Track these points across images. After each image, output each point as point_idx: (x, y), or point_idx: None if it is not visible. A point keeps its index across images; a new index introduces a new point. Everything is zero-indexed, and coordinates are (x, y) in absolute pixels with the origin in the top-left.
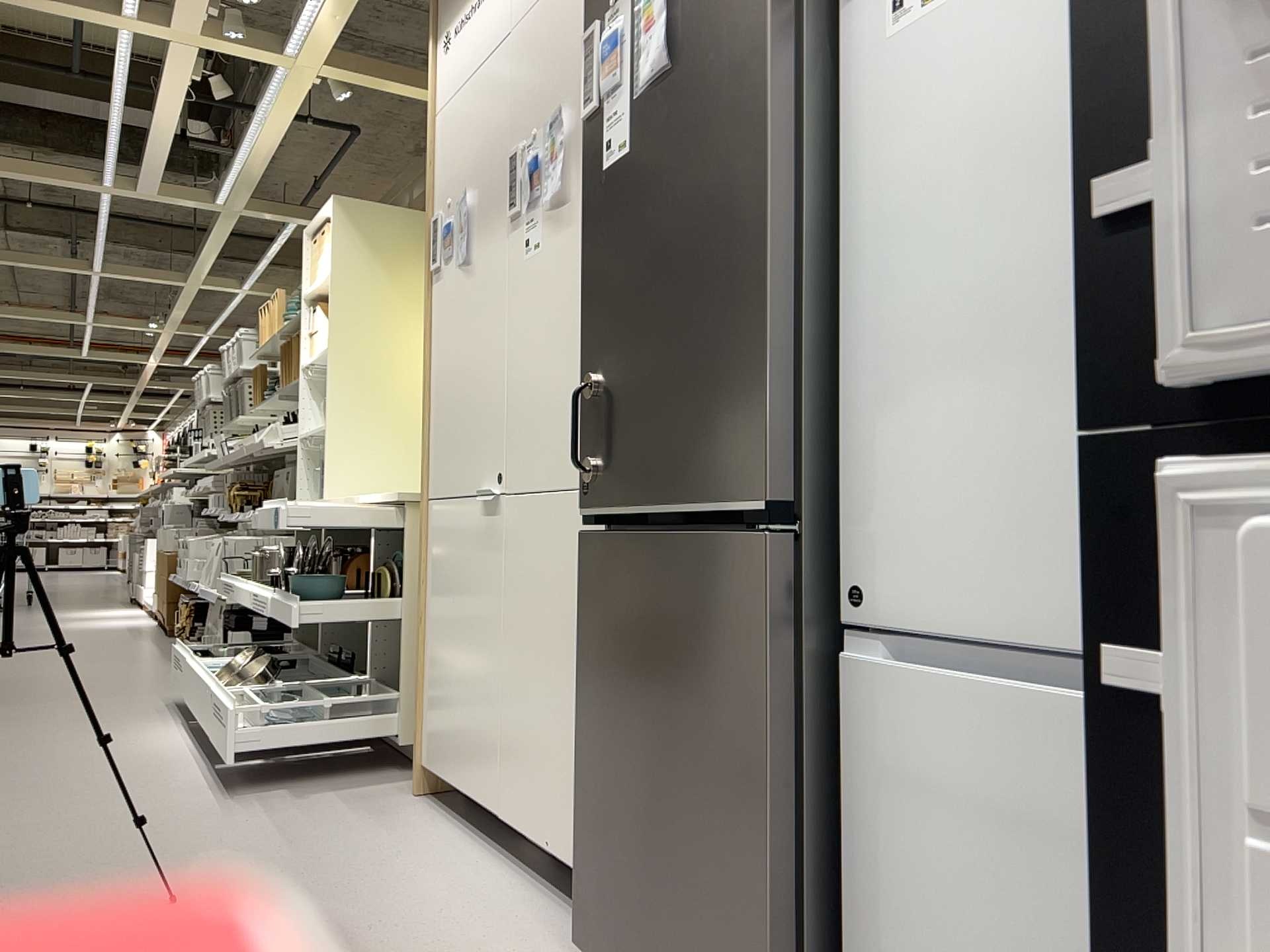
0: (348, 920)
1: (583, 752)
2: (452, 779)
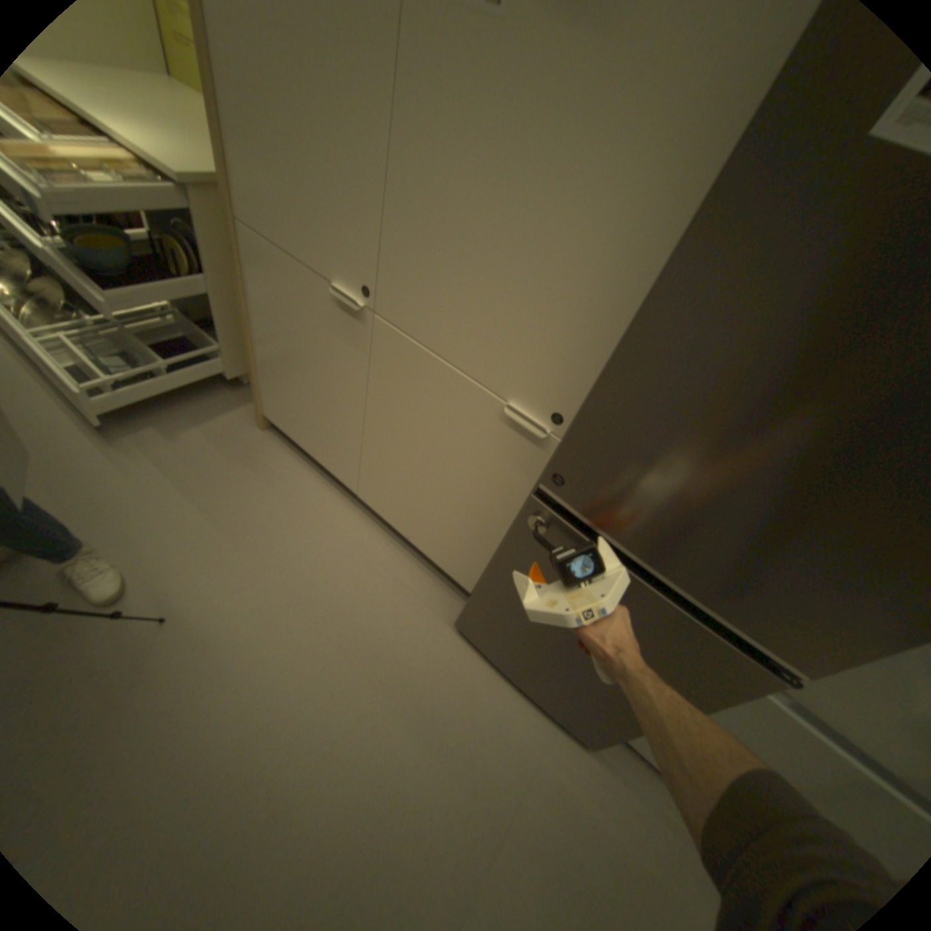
0: (302, 605)
1: (491, 583)
2: (303, 444)
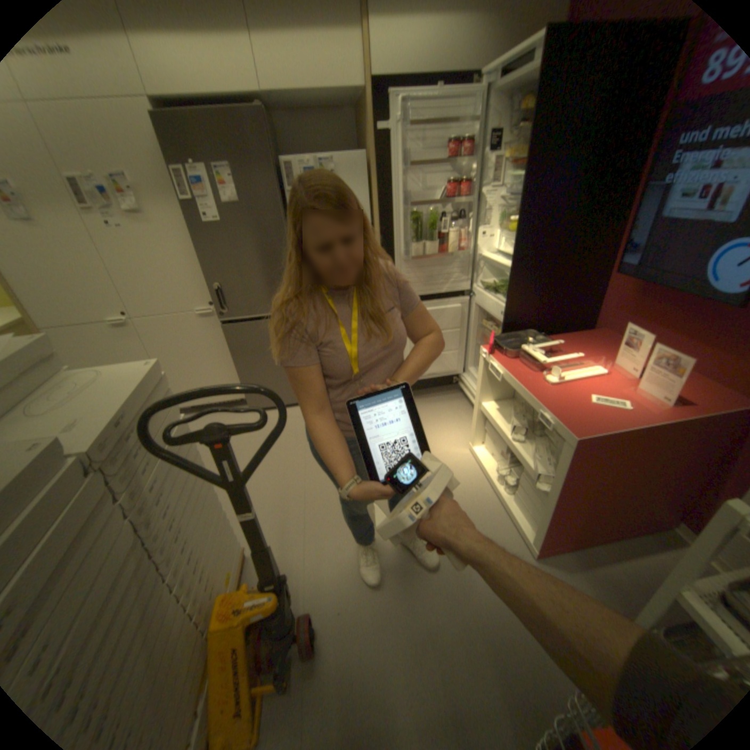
0: None
1: (241, 372)
2: None
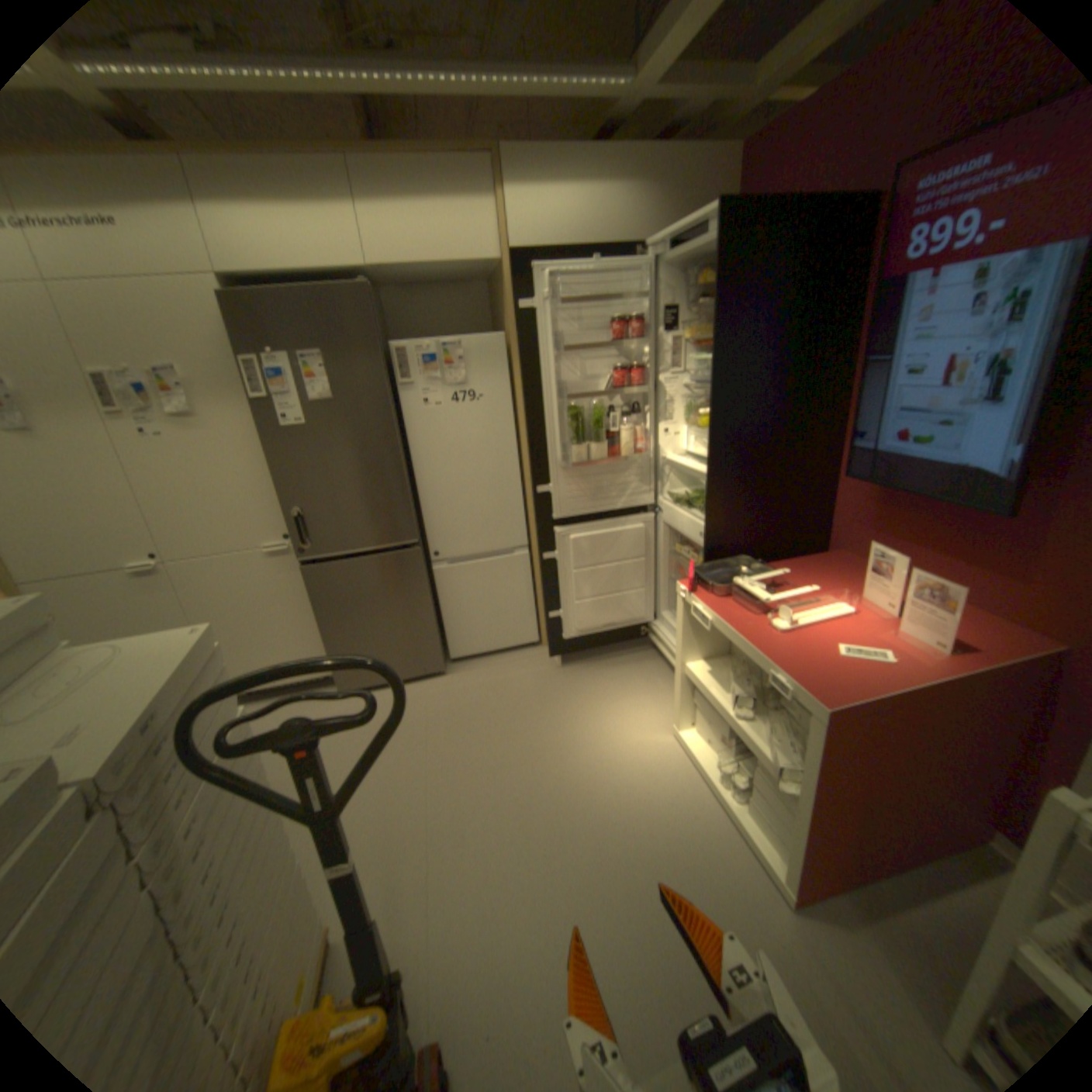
0: None
1: (327, 635)
2: None
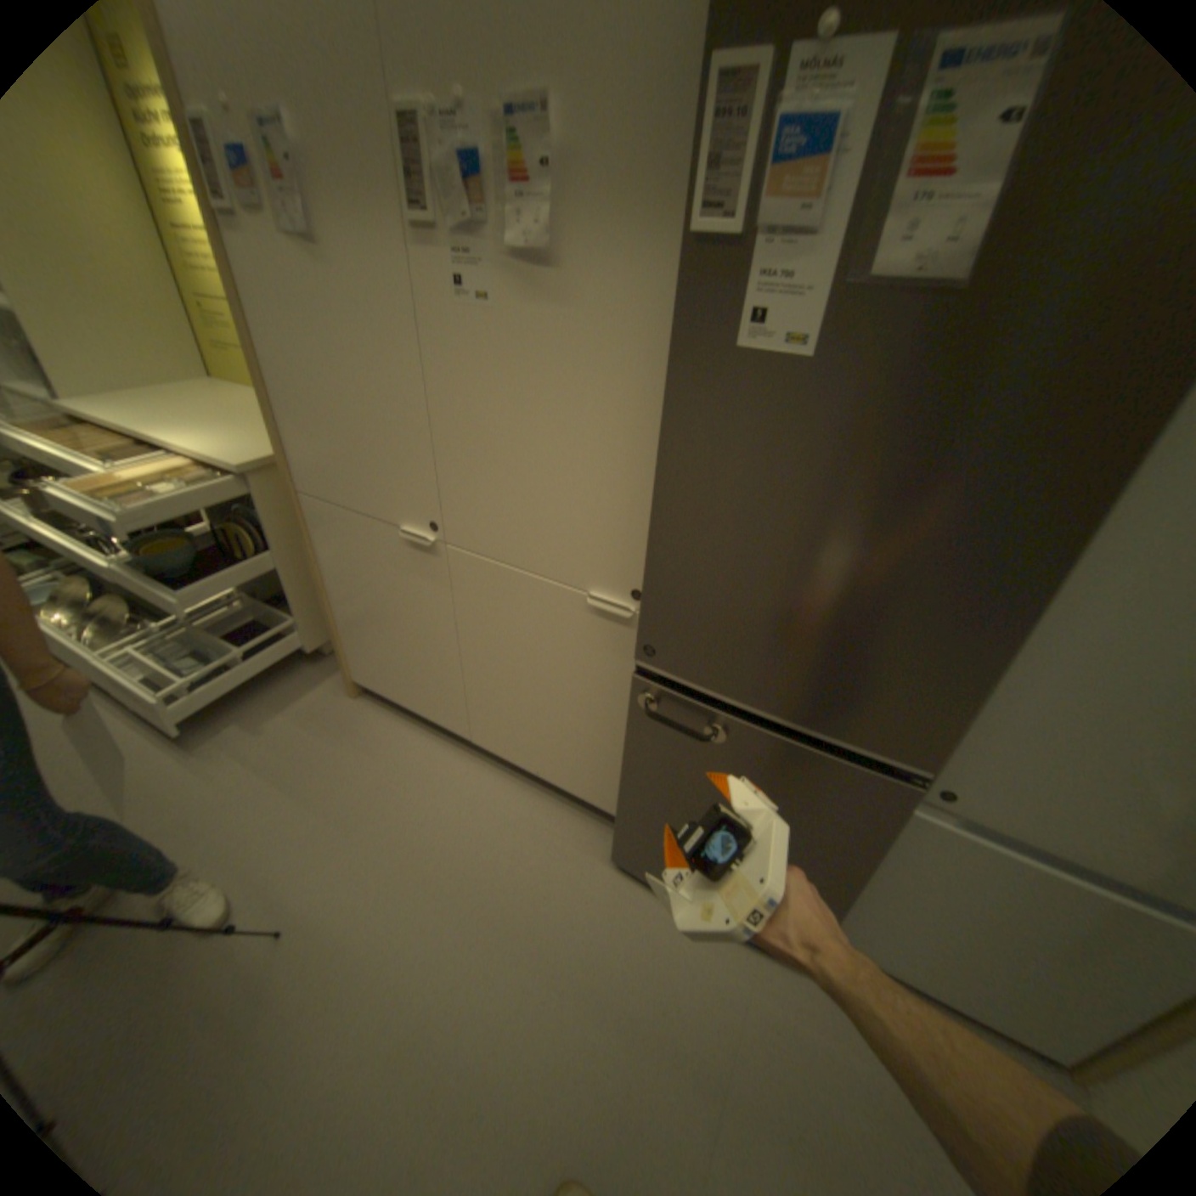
0: (432, 881)
1: (630, 790)
2: (401, 701)
